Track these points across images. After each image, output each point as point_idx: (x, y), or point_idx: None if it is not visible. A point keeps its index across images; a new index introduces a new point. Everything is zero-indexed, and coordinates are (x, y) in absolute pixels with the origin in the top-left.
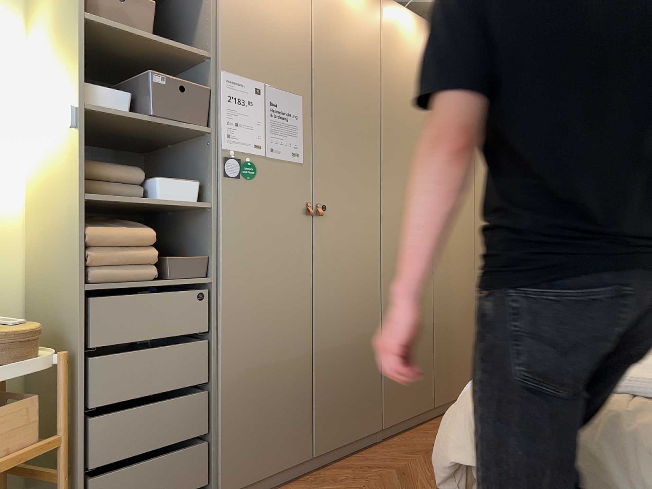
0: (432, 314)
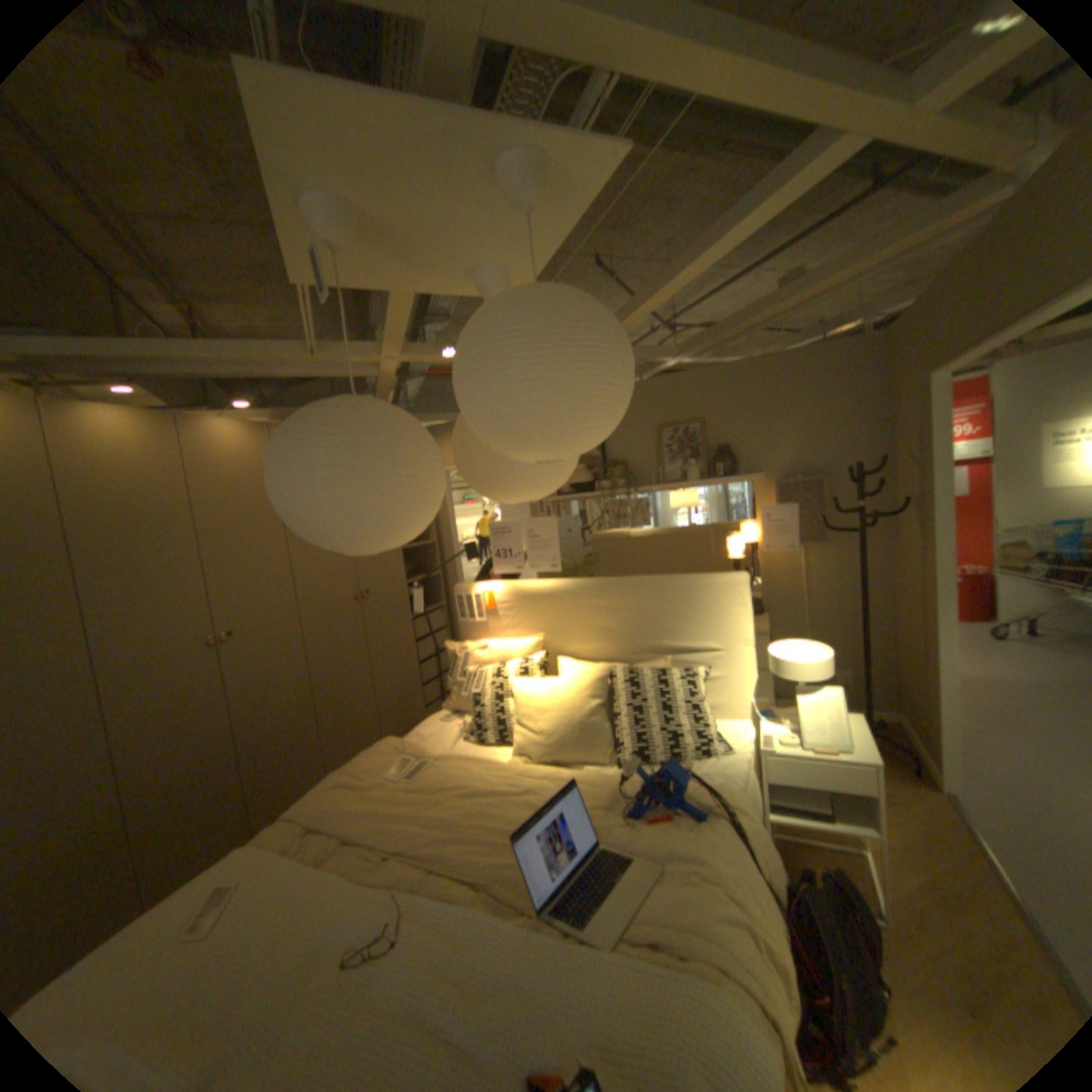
0: (228, 747)
